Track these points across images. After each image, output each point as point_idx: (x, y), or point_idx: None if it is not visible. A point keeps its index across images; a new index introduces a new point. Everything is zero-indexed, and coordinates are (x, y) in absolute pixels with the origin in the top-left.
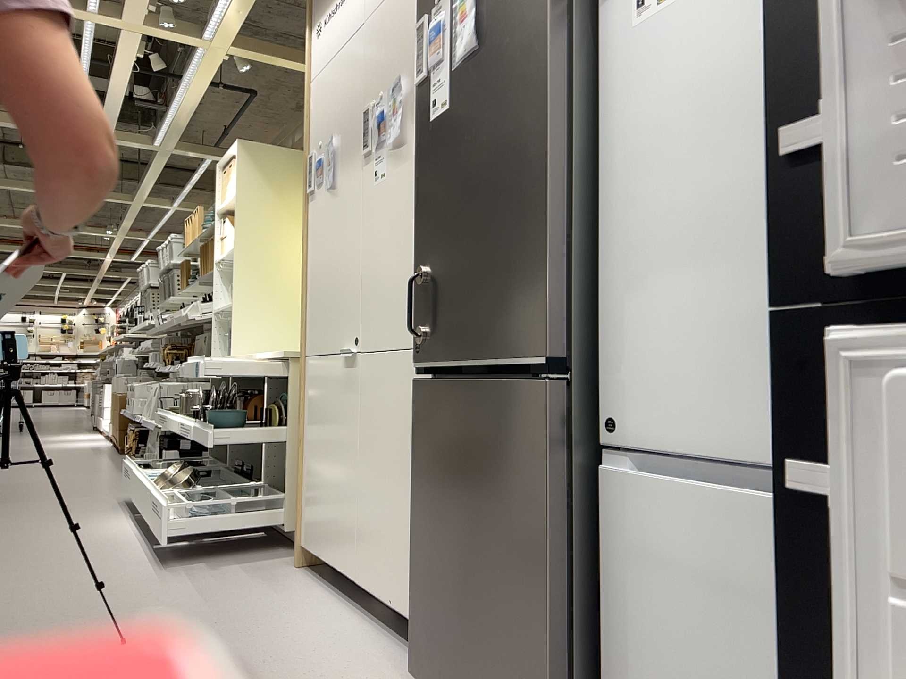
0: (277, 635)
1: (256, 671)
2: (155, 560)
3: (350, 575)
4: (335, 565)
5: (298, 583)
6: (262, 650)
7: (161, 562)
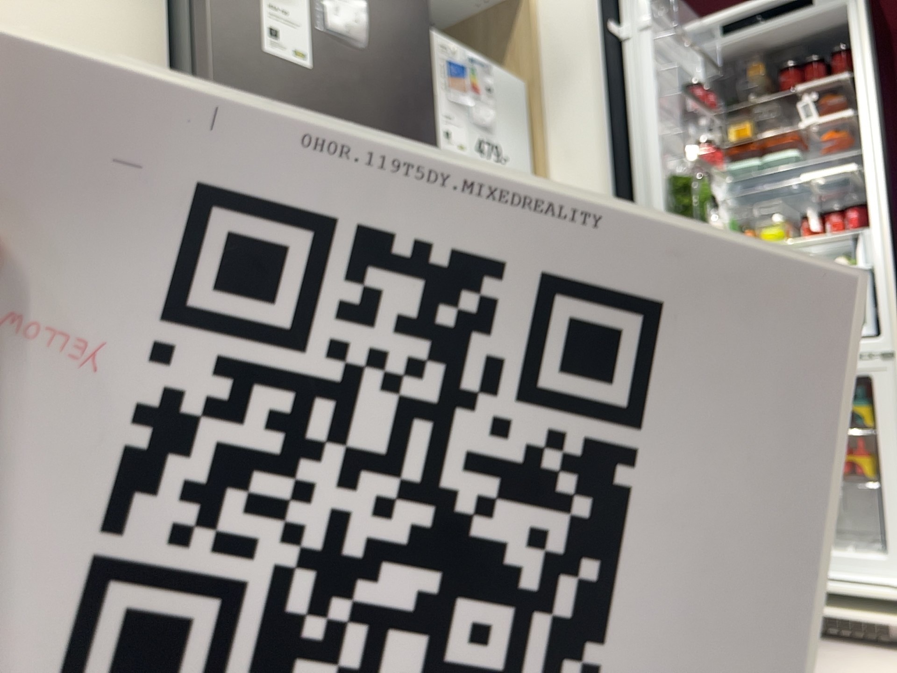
0: None
1: None
2: None
3: None
4: None
5: None
6: None
7: None
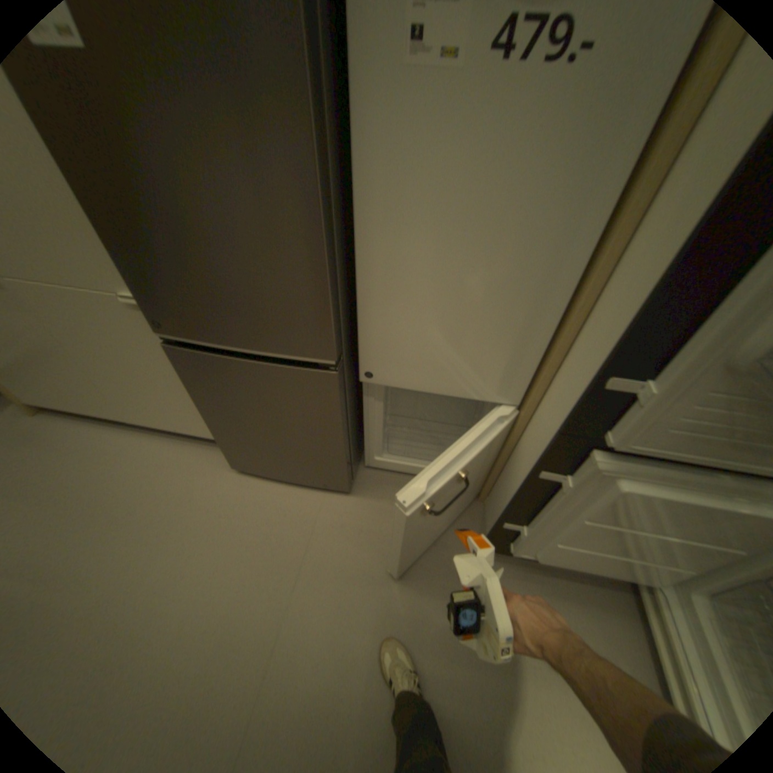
0: (106, 485)
1: (130, 519)
2: None
3: (115, 418)
4: (90, 413)
5: (56, 430)
6: (111, 503)
7: None
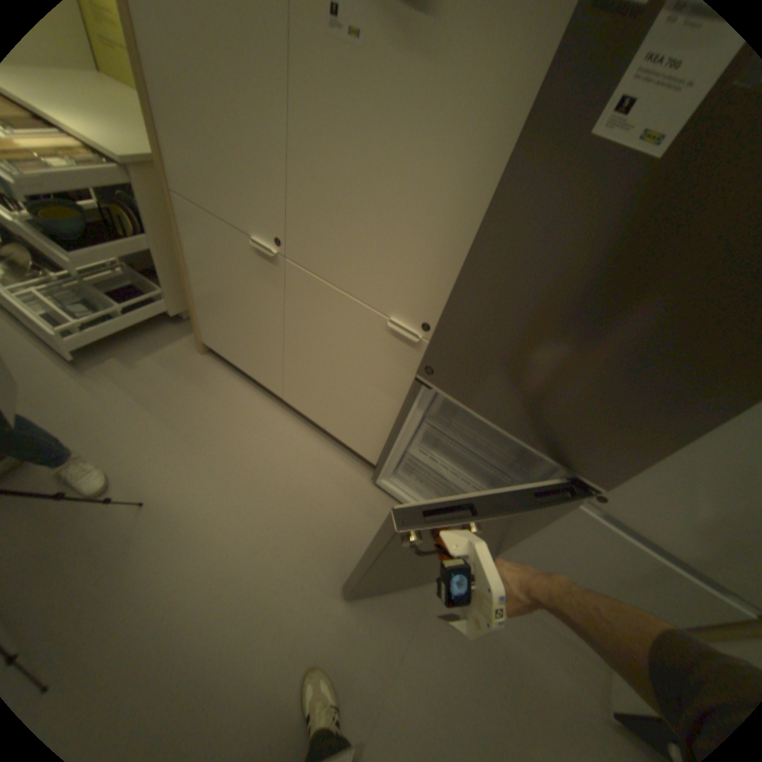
0: (250, 454)
1: (265, 502)
2: (59, 360)
3: (276, 392)
4: (255, 377)
5: (218, 377)
6: (252, 476)
7: (68, 363)
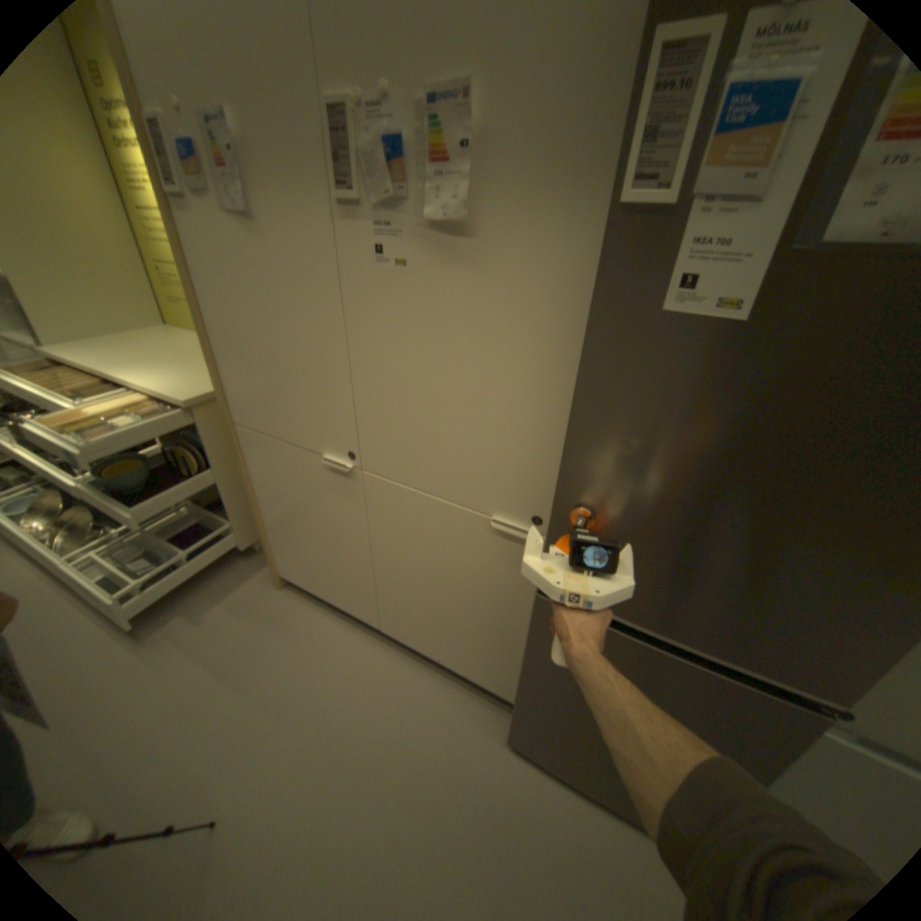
0: (348, 716)
1: (375, 788)
2: (115, 630)
3: (370, 622)
4: (344, 607)
5: (300, 615)
6: (354, 749)
7: (126, 631)
